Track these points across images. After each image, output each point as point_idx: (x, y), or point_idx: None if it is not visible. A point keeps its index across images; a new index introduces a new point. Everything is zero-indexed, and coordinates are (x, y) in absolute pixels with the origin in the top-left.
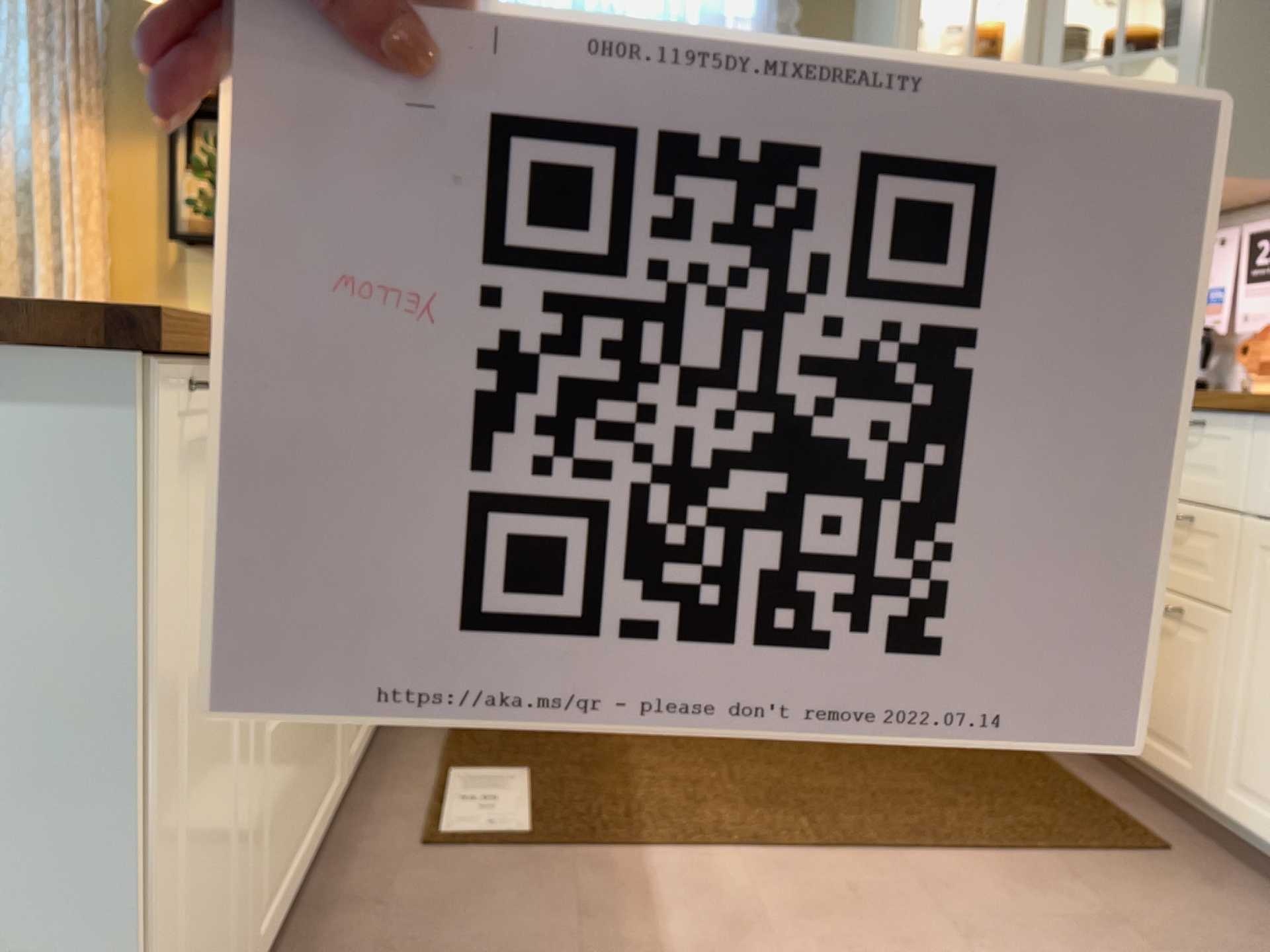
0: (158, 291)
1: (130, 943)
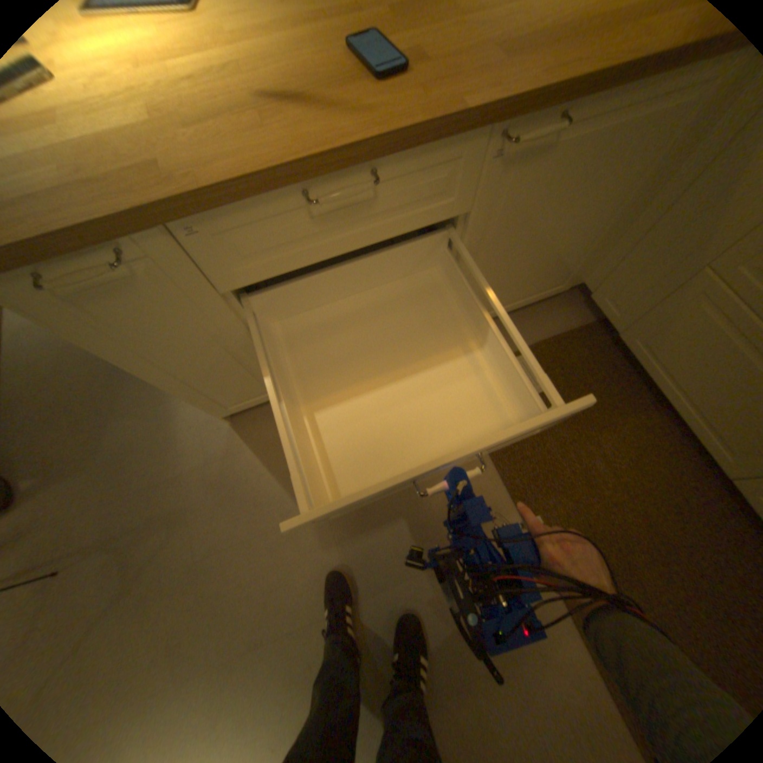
0: None
1: (180, 394)
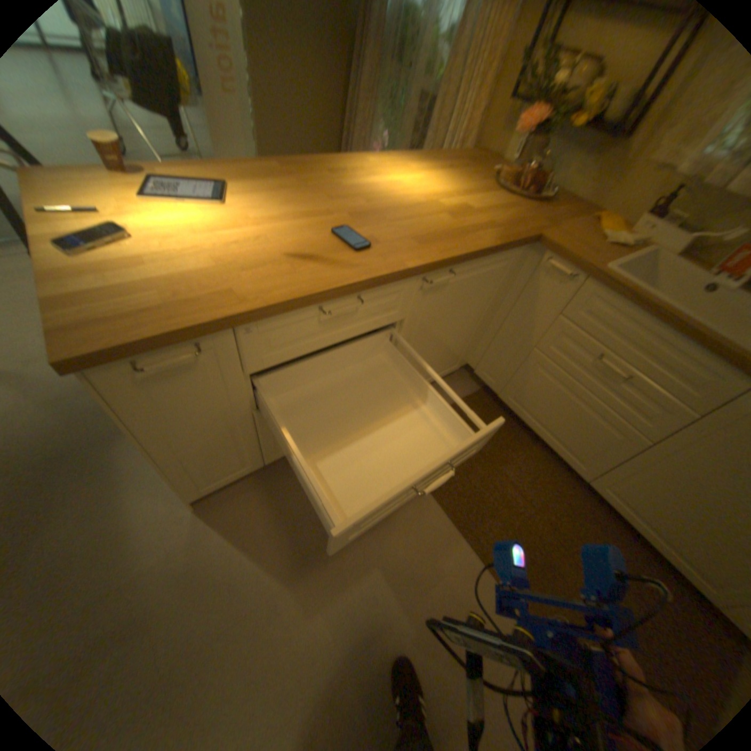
0: (503, 124)
1: (170, 473)
